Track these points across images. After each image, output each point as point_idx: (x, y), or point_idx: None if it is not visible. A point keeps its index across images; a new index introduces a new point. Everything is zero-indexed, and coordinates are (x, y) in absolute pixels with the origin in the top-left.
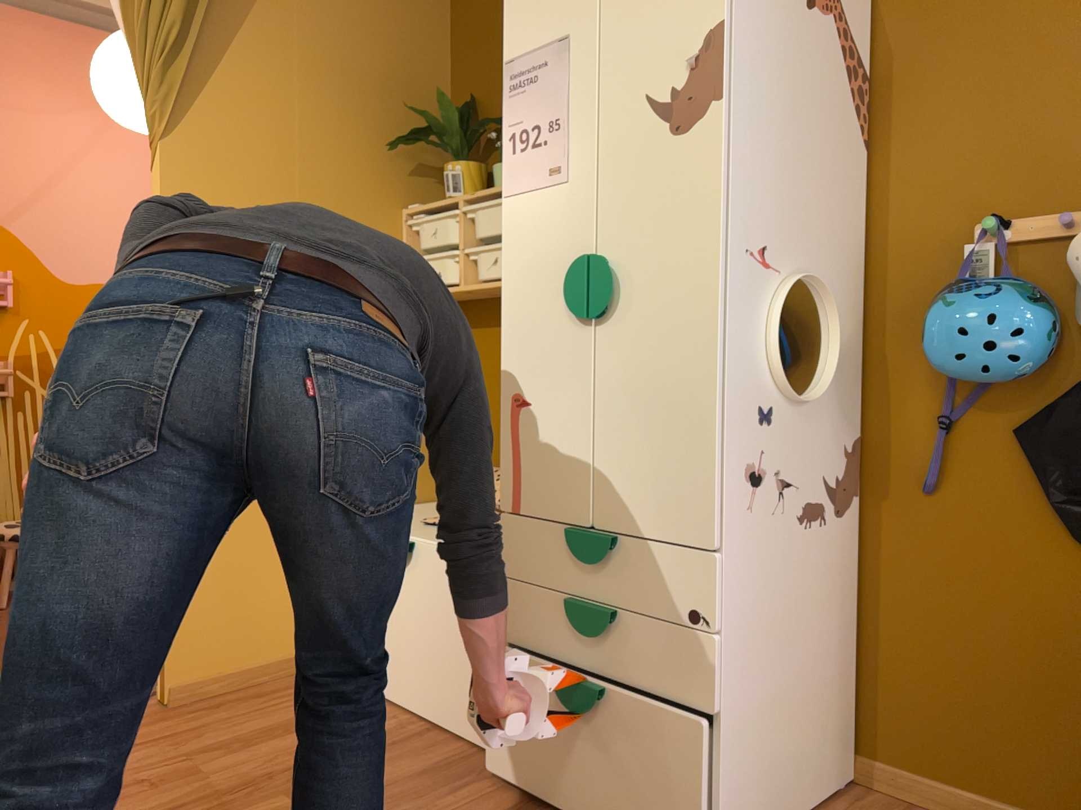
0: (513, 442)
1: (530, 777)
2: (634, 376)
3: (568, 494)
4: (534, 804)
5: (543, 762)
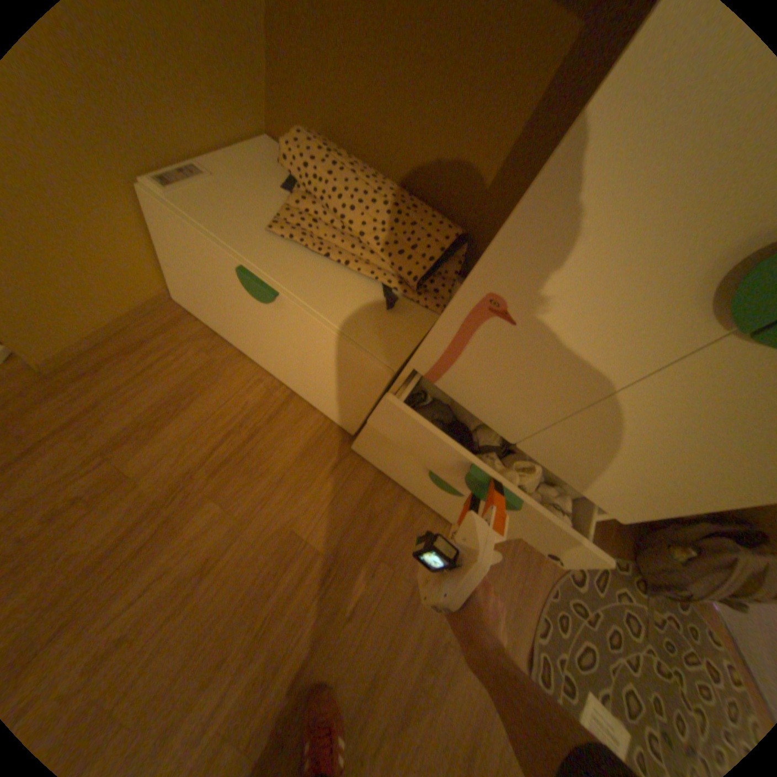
0: (461, 335)
1: (377, 465)
2: (708, 418)
3: (506, 415)
4: (379, 479)
5: (389, 468)
